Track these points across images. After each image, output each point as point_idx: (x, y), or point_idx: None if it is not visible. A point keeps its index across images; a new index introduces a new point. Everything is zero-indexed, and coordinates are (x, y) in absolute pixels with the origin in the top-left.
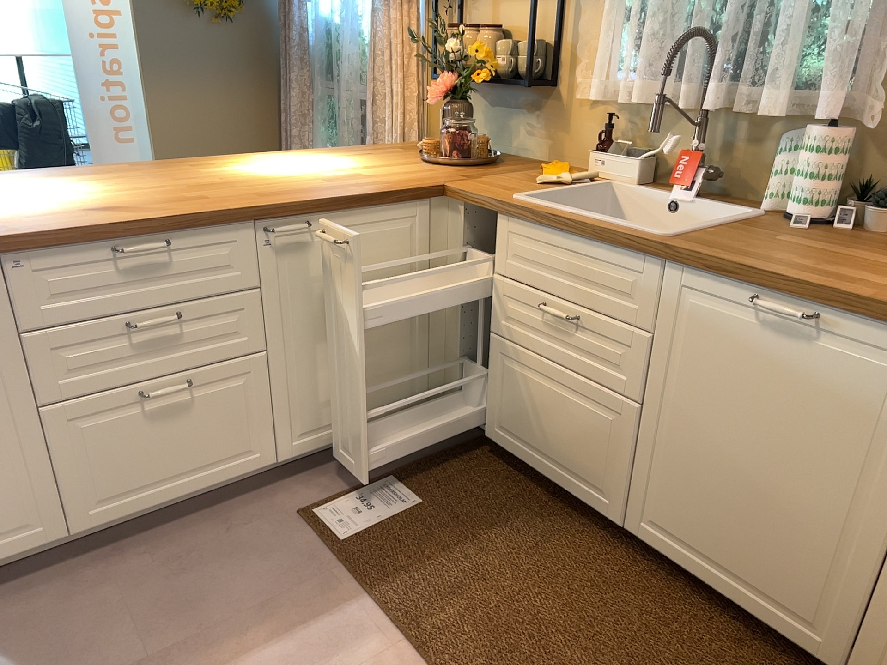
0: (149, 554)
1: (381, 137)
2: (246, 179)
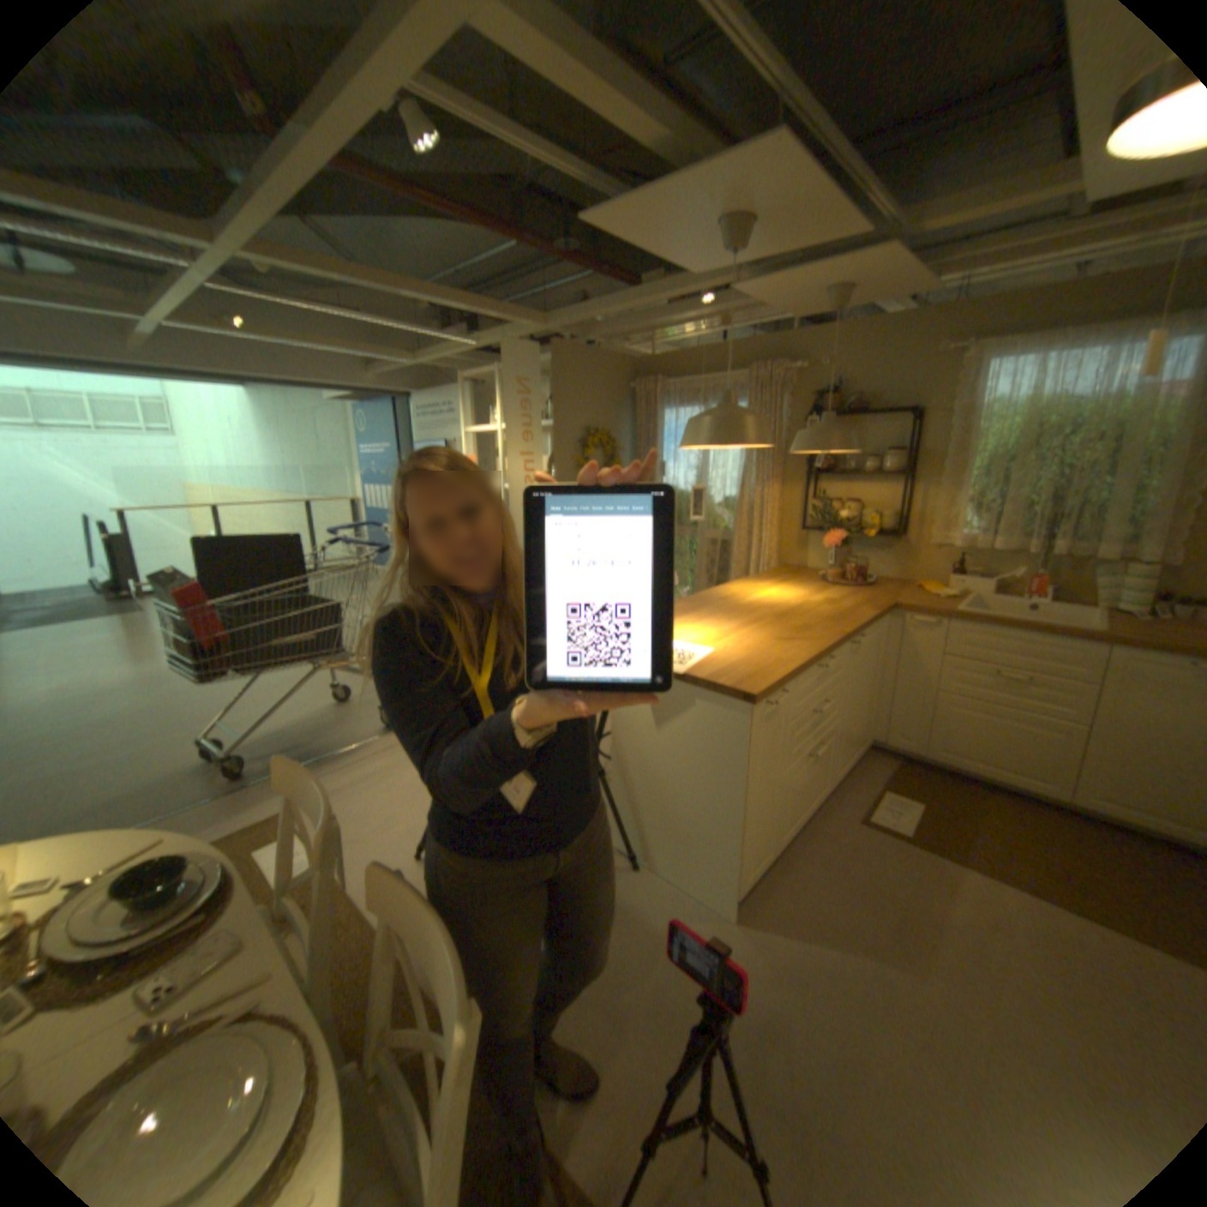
0: (809, 865)
1: (740, 564)
2: (783, 608)
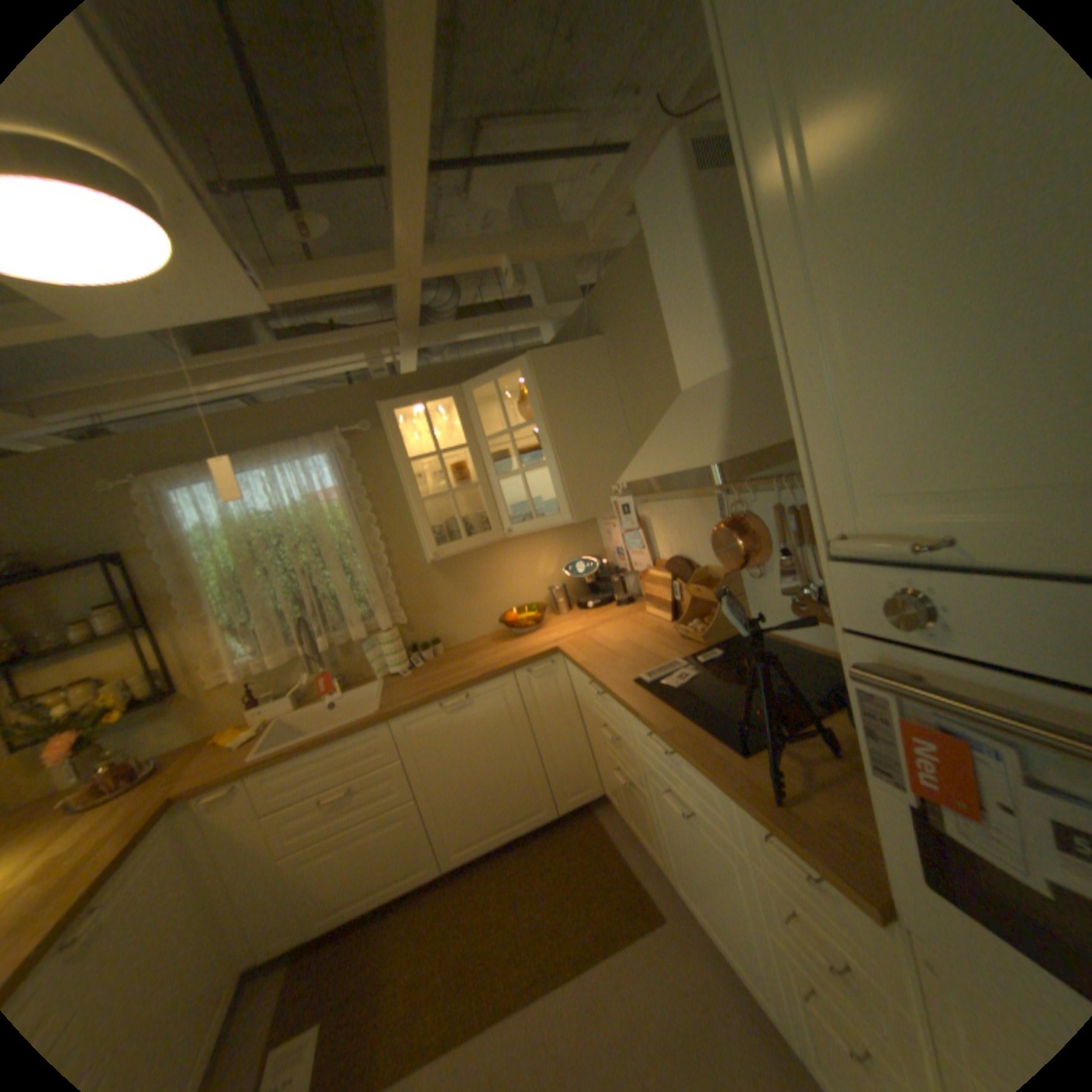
0: None
1: None
2: None
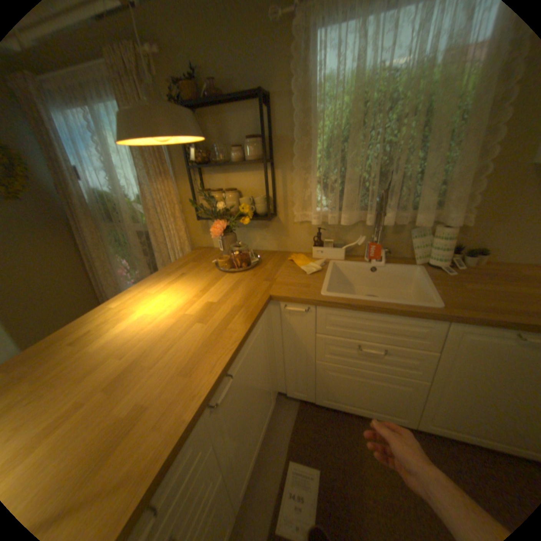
0: None
1: (163, 251)
2: (142, 347)
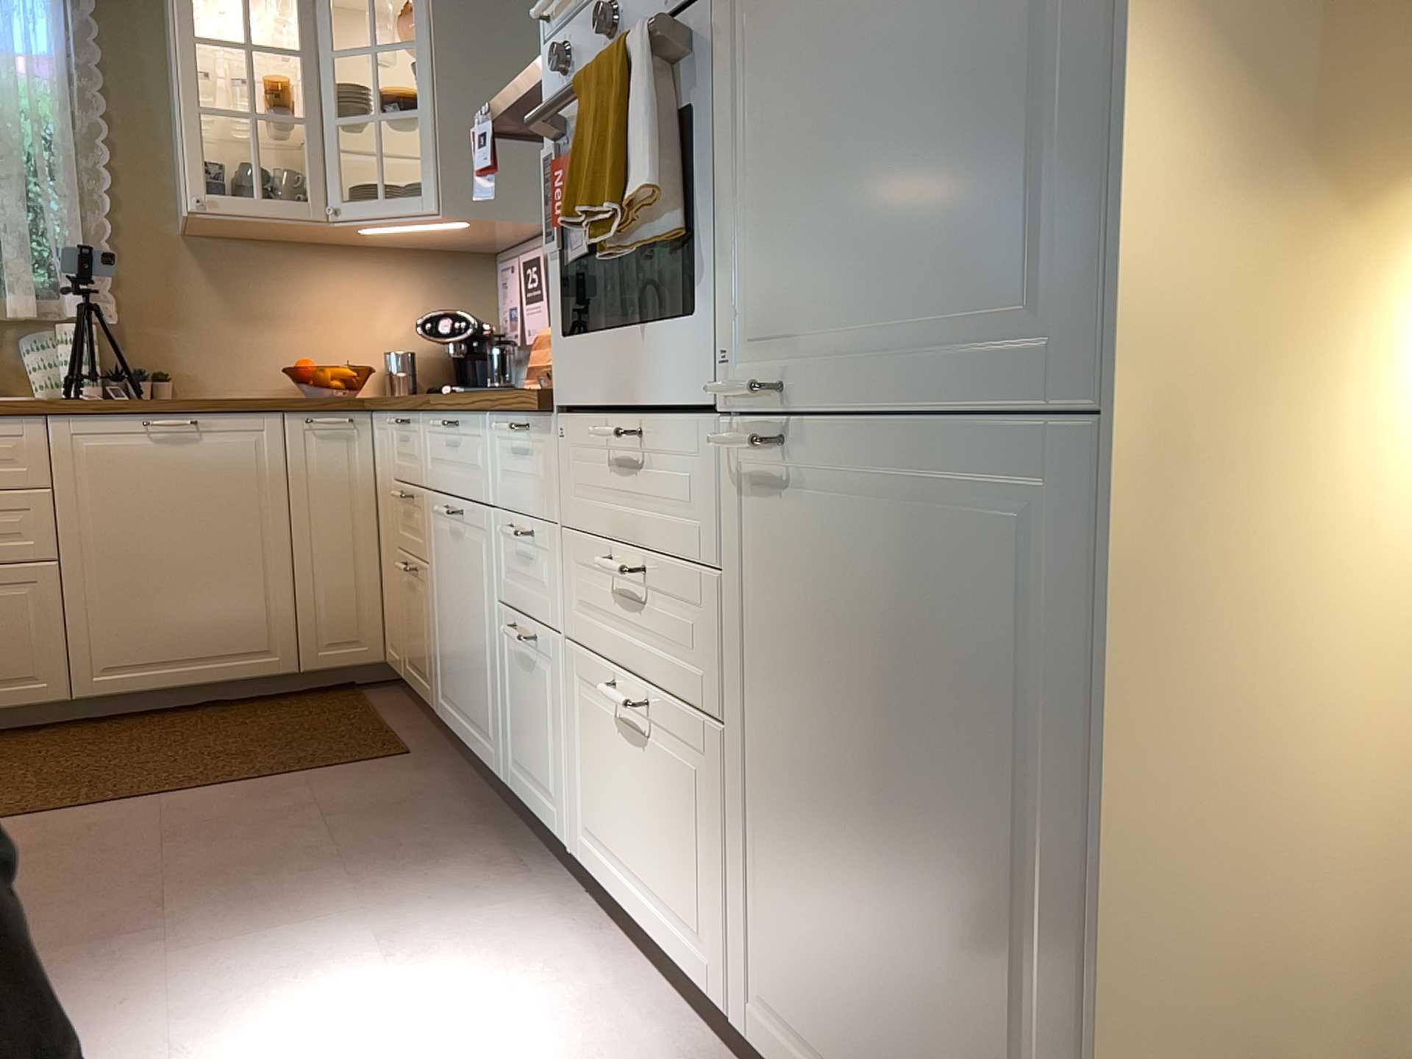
0: None
1: None
2: None
